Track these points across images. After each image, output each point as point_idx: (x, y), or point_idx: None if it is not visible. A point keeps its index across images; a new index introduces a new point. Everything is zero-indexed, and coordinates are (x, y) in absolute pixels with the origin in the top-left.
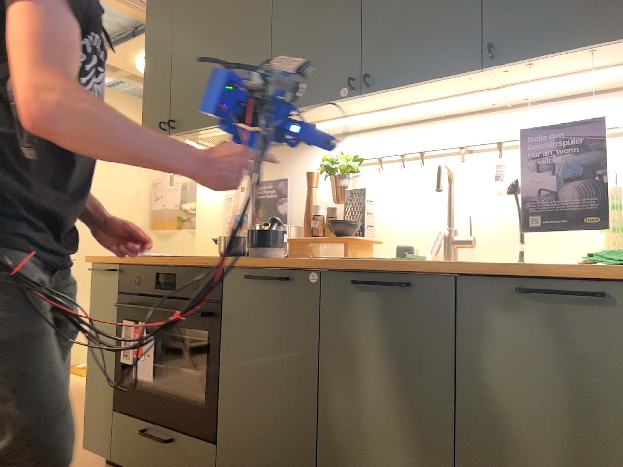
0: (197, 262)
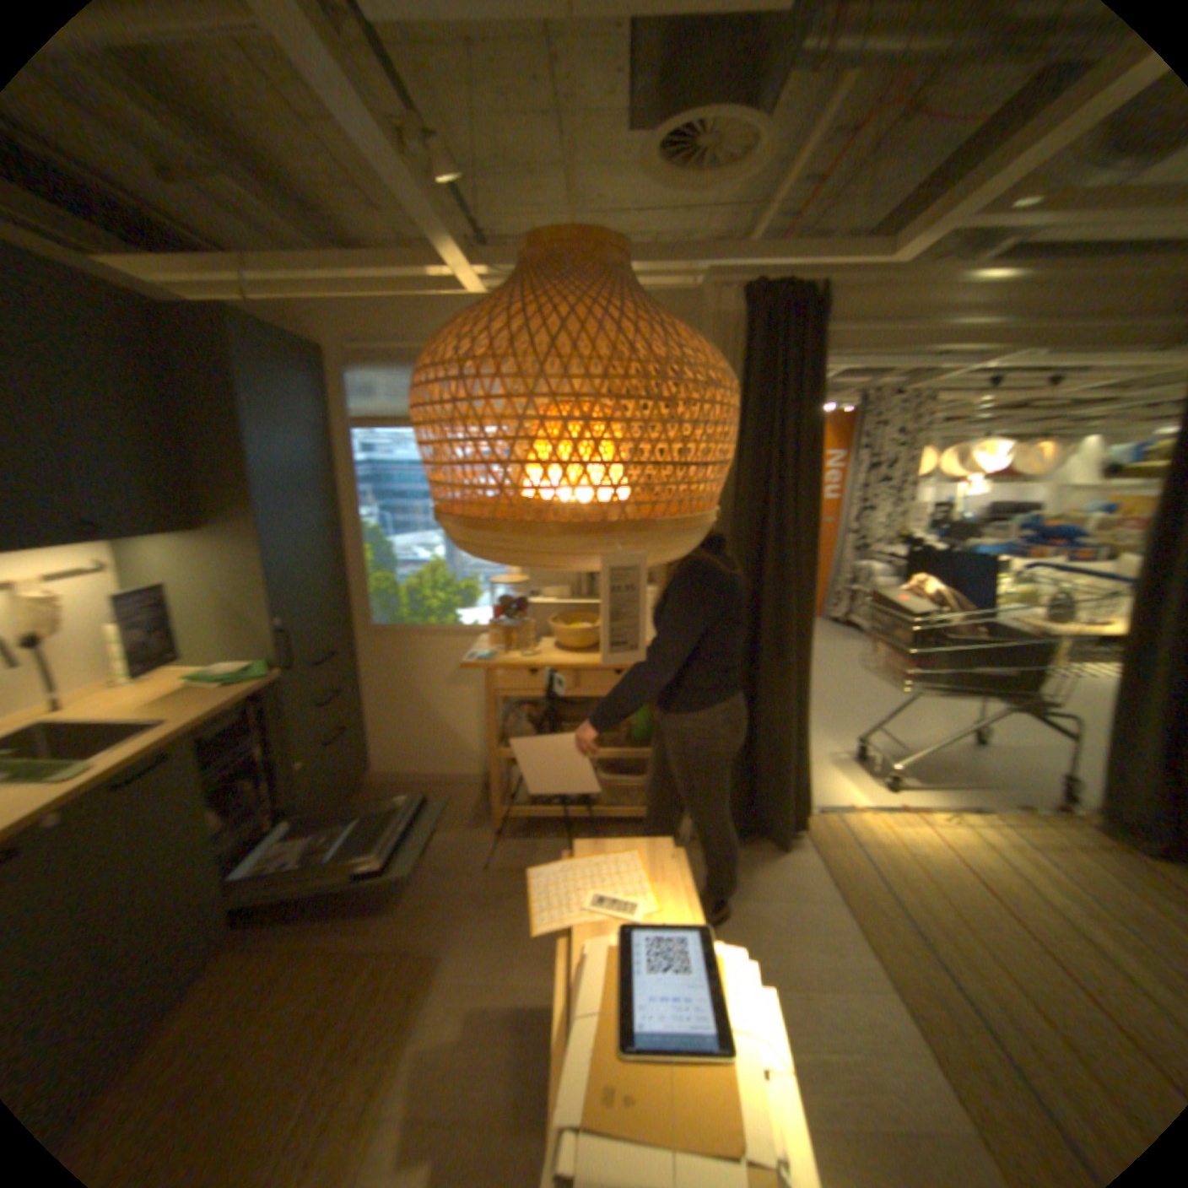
0: None
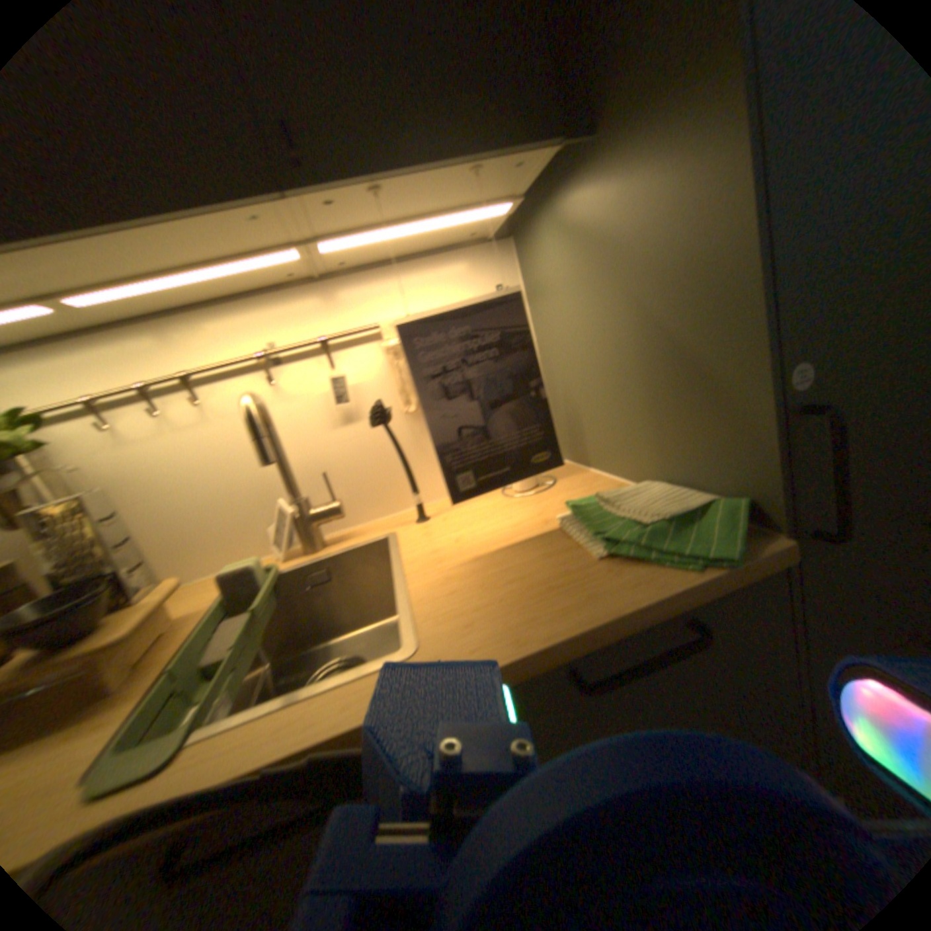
0: None
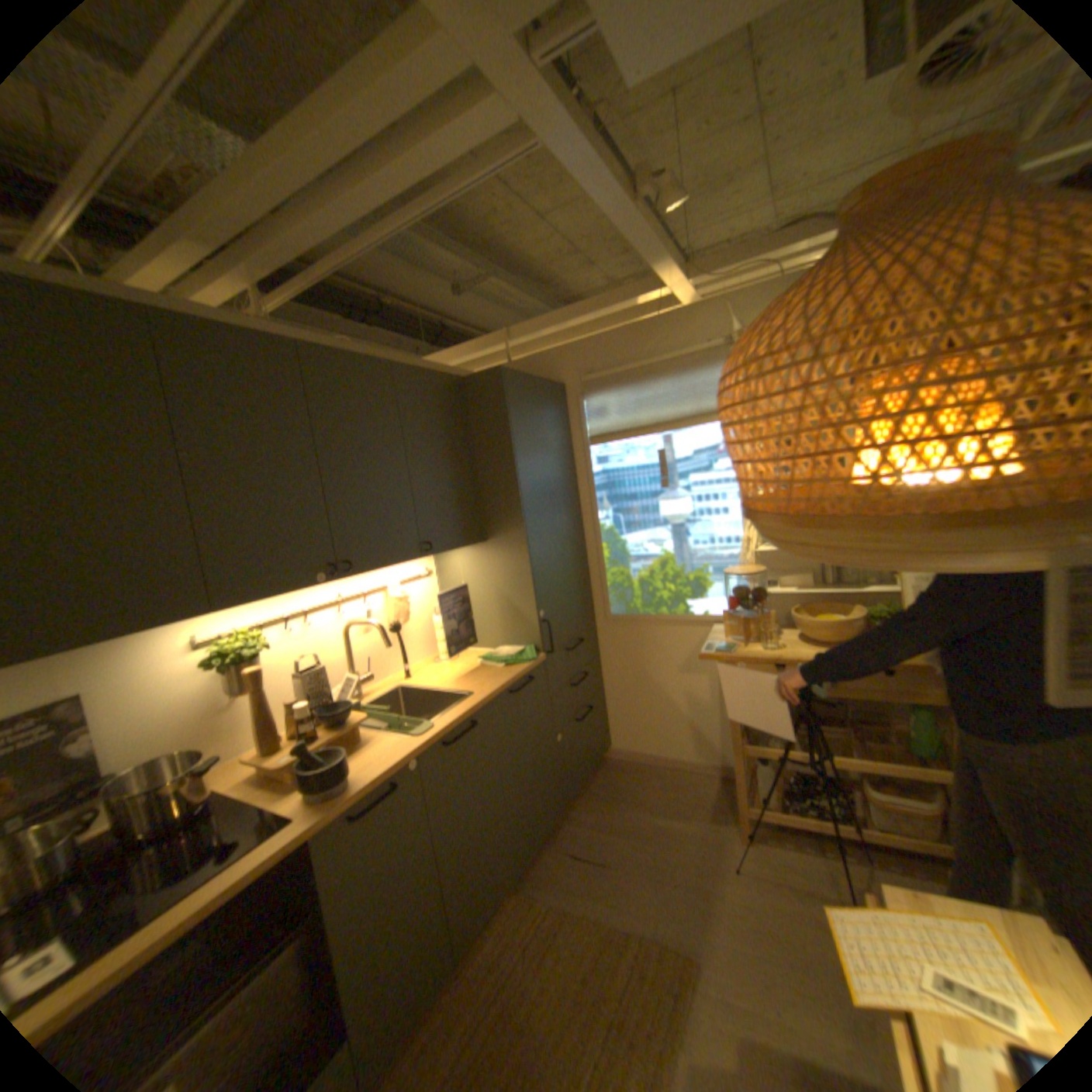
0: (247, 874)
